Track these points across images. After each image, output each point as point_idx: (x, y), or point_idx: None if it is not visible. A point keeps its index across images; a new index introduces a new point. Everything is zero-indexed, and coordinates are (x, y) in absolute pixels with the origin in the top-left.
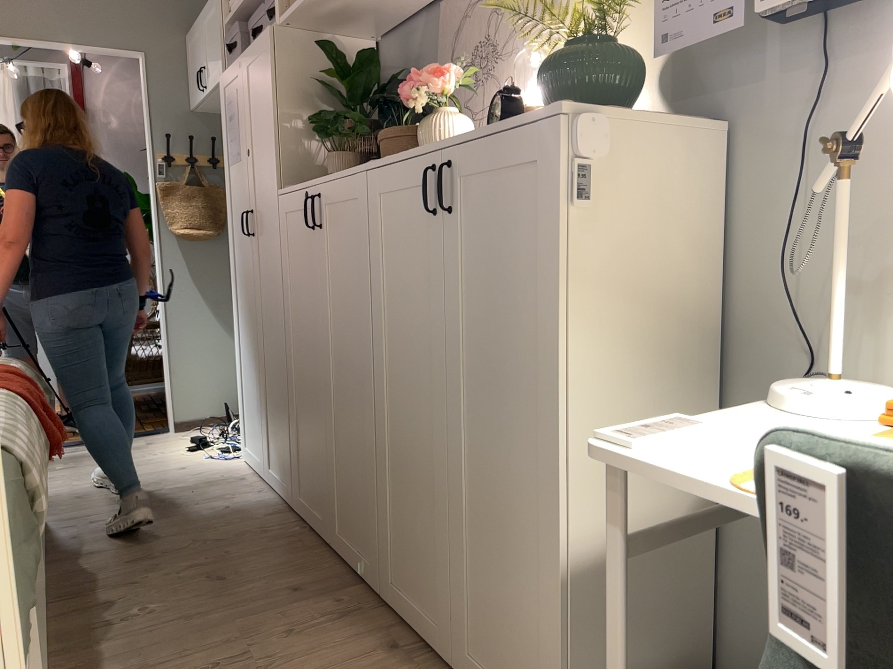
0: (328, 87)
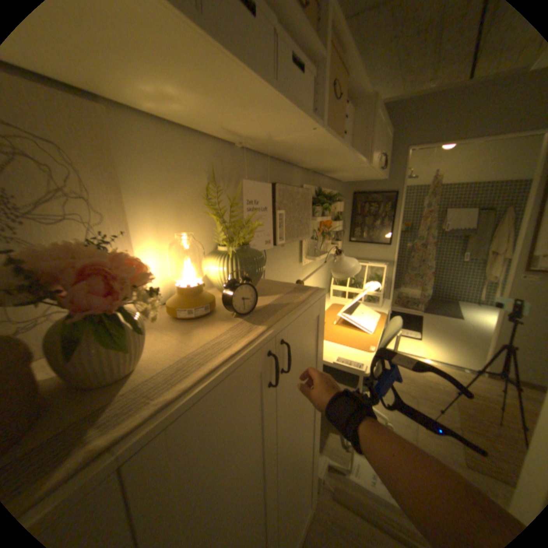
0: None
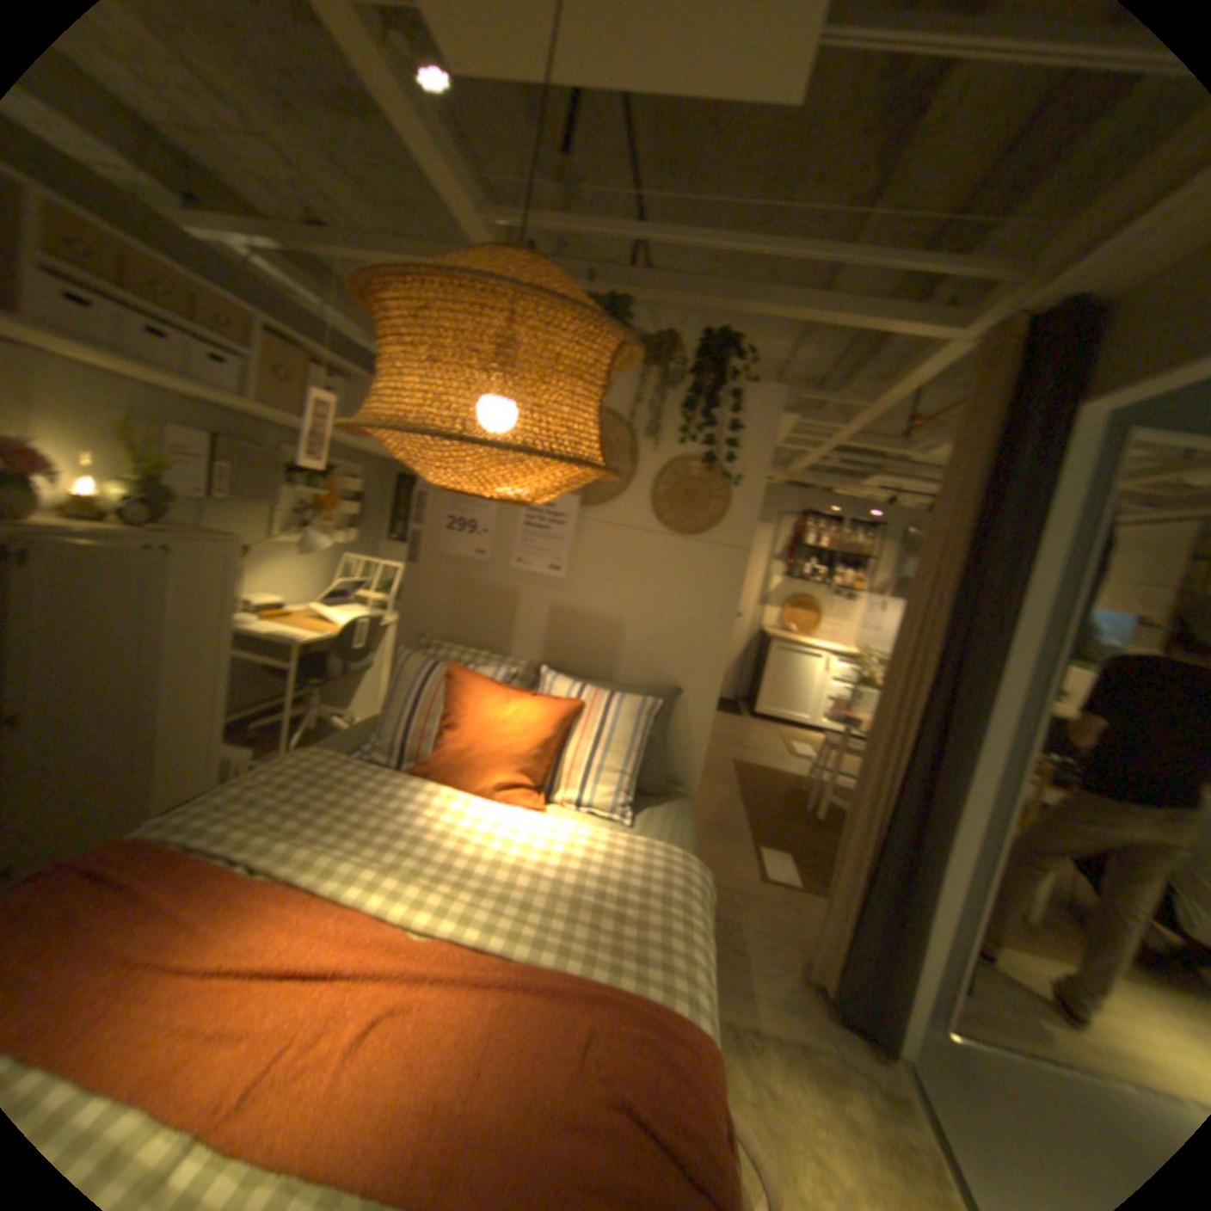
0: None
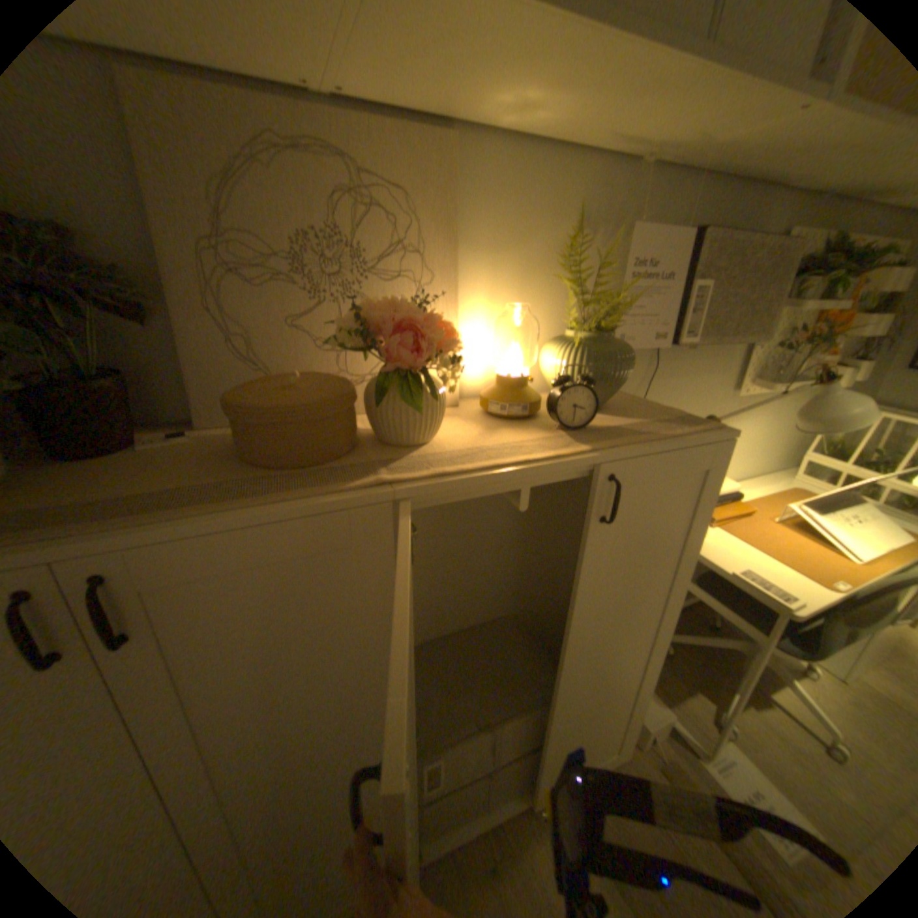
0: None
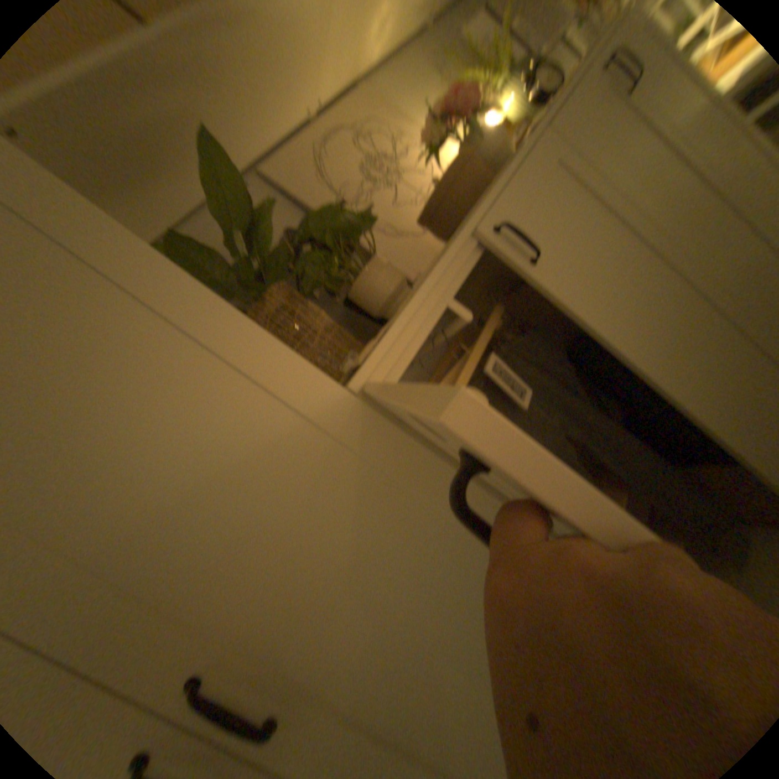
0: (188, 262)
